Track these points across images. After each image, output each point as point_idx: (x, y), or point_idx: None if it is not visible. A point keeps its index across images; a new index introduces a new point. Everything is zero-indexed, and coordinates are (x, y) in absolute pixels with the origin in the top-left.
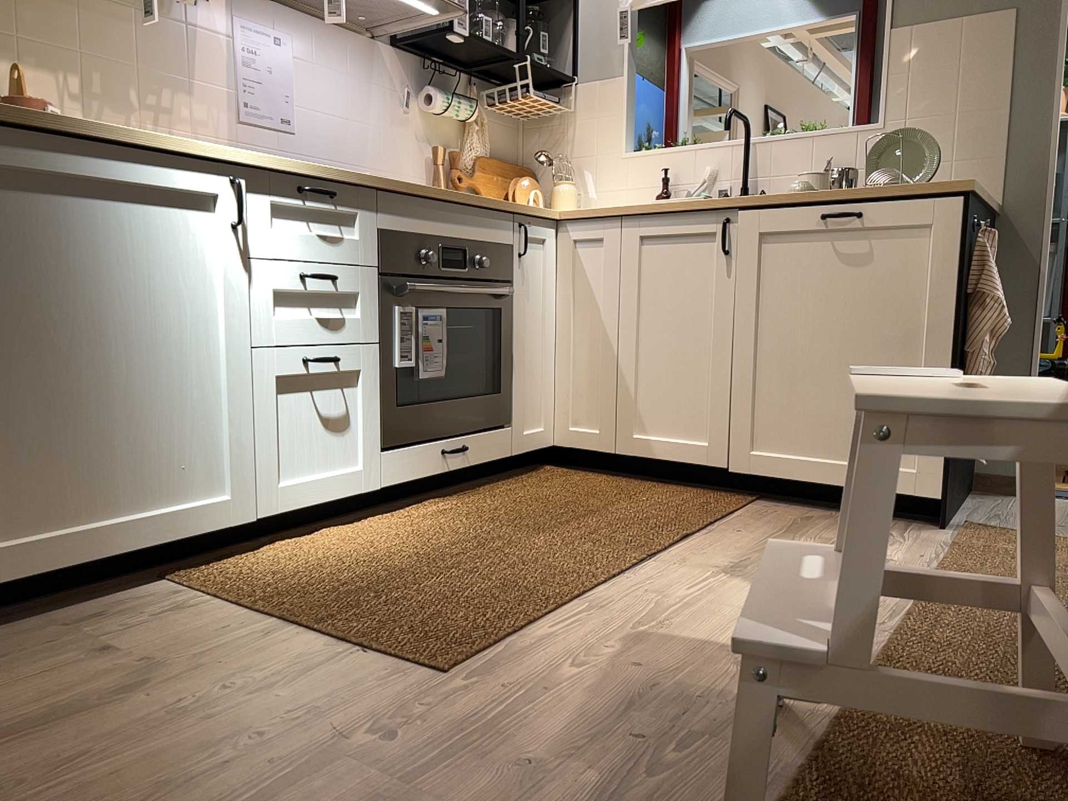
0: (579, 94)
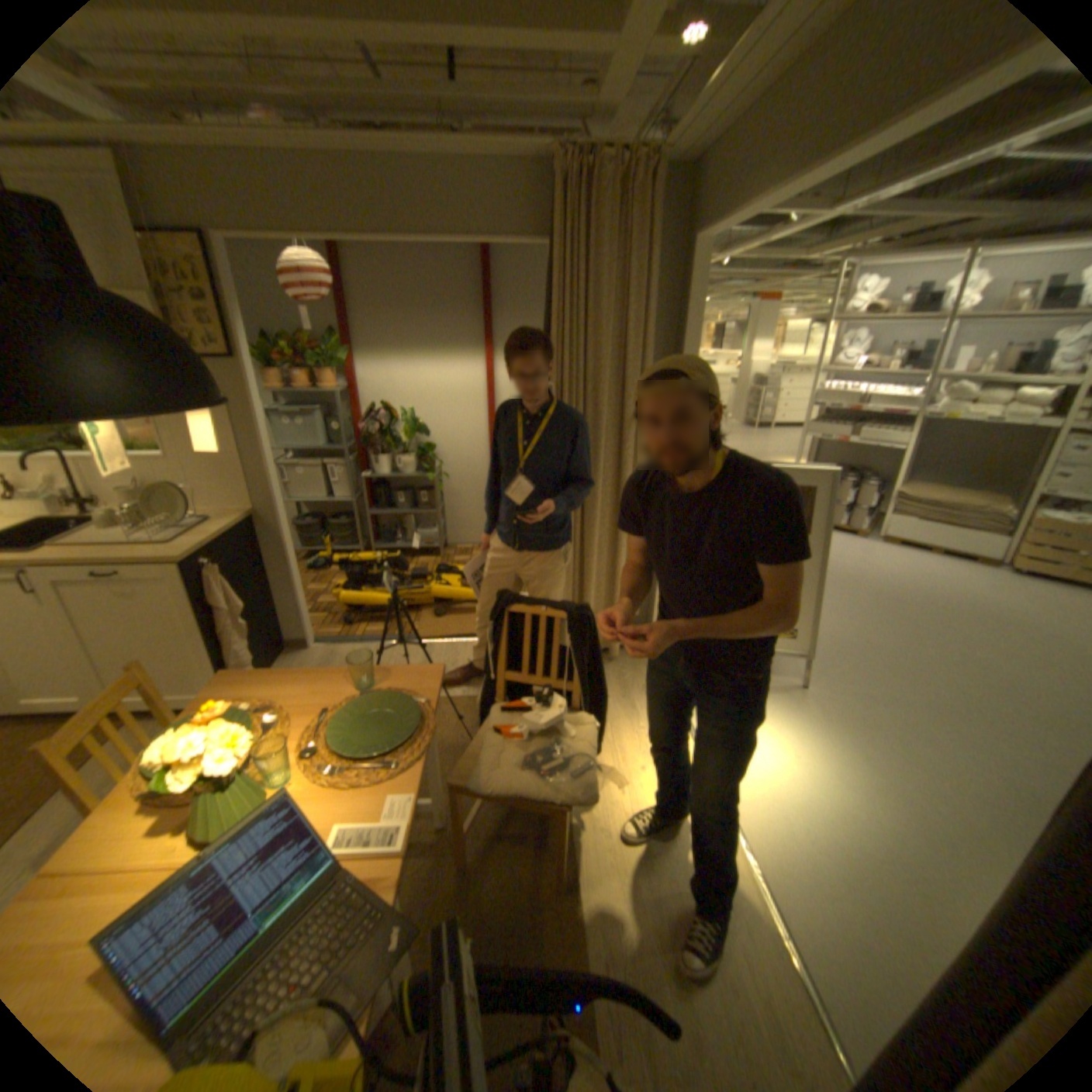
0: None
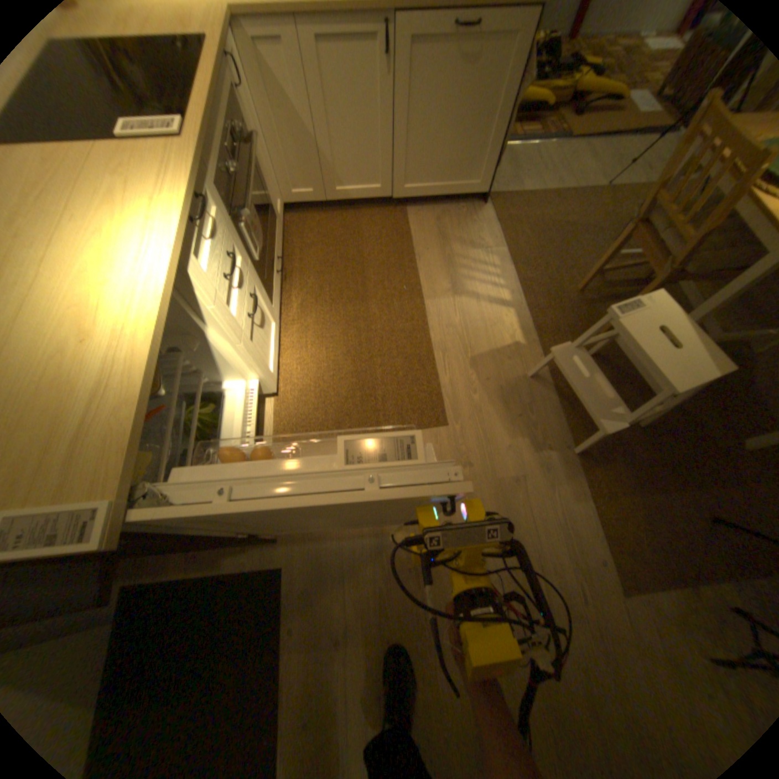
0: None
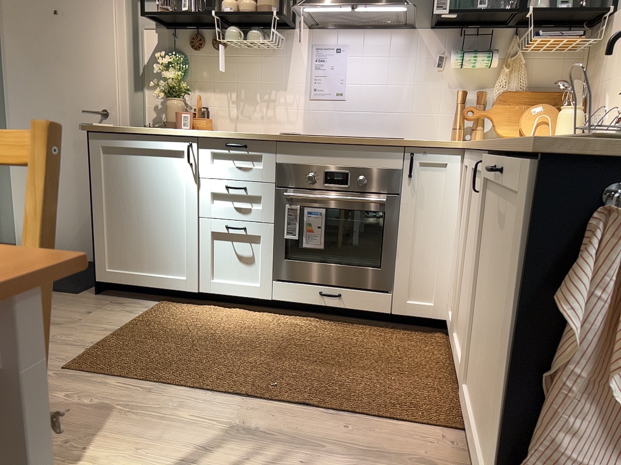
0: (614, 21)
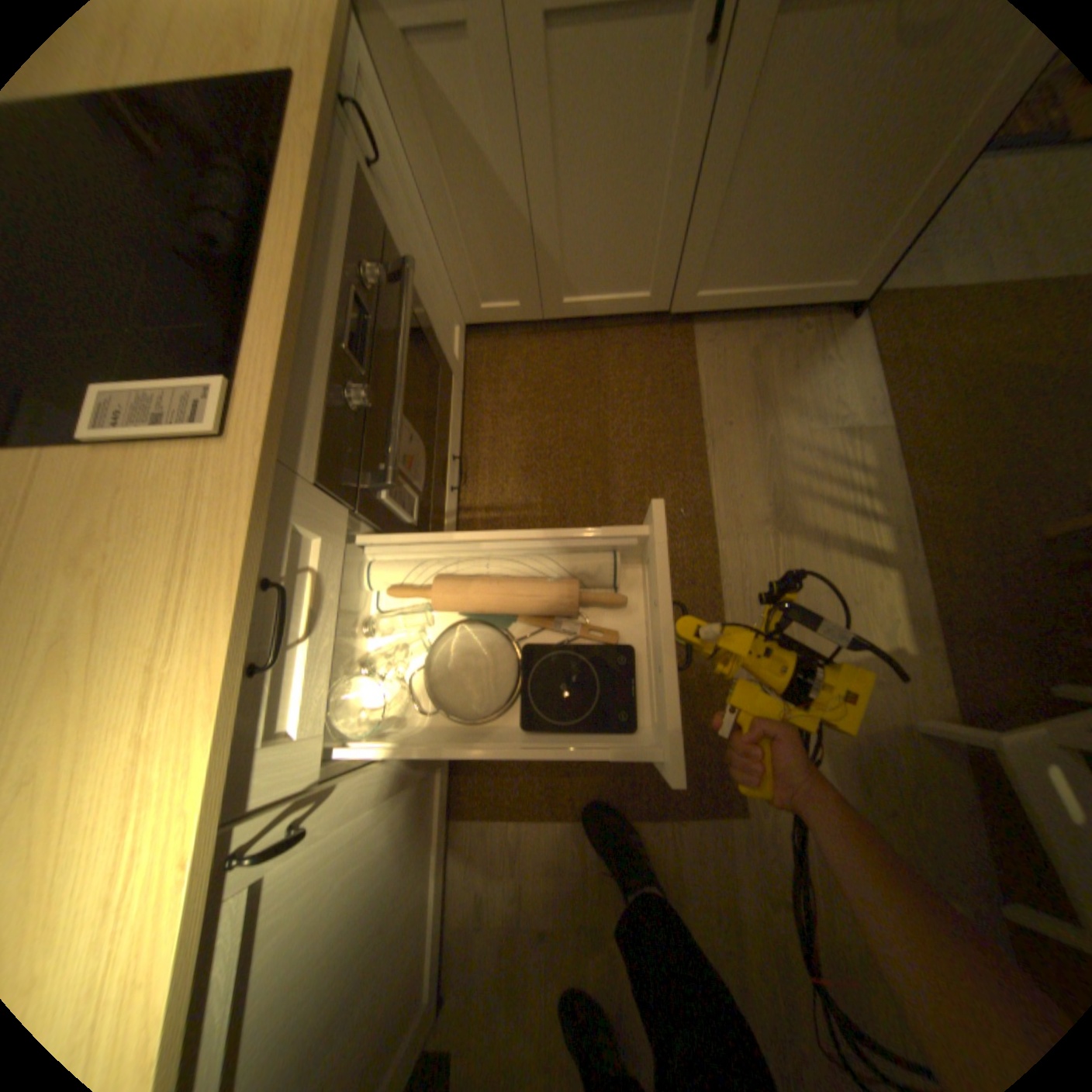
0: None
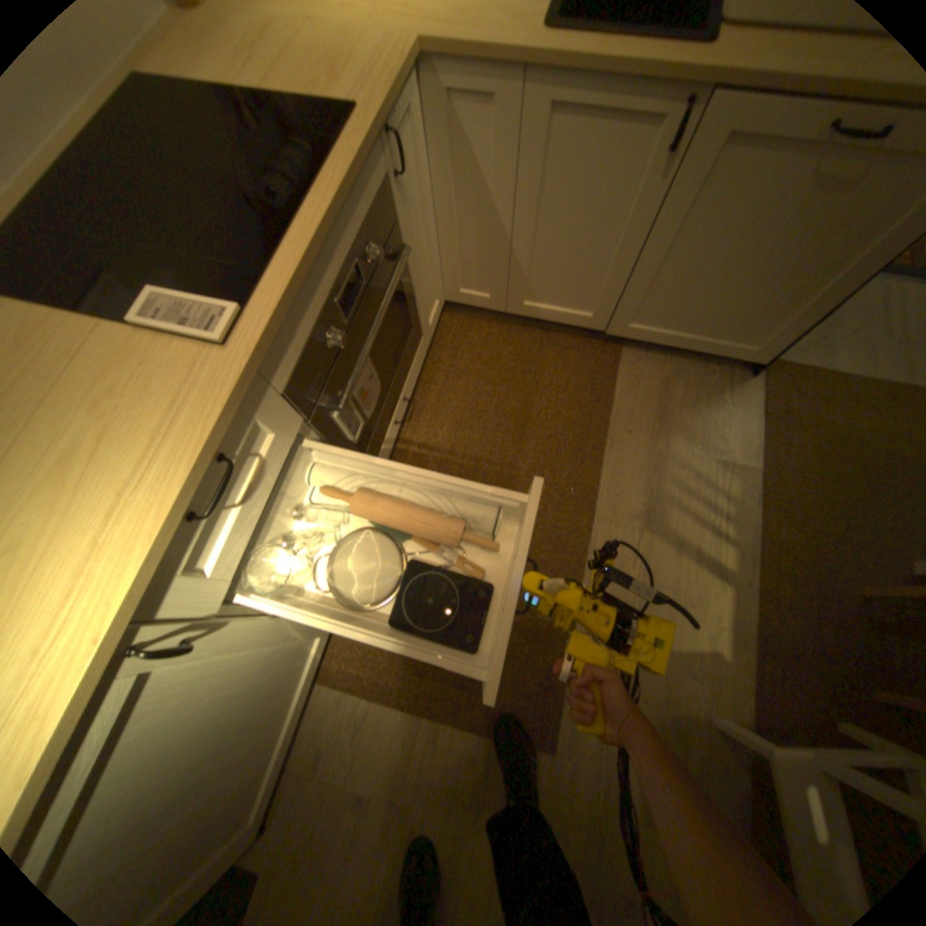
0: None
